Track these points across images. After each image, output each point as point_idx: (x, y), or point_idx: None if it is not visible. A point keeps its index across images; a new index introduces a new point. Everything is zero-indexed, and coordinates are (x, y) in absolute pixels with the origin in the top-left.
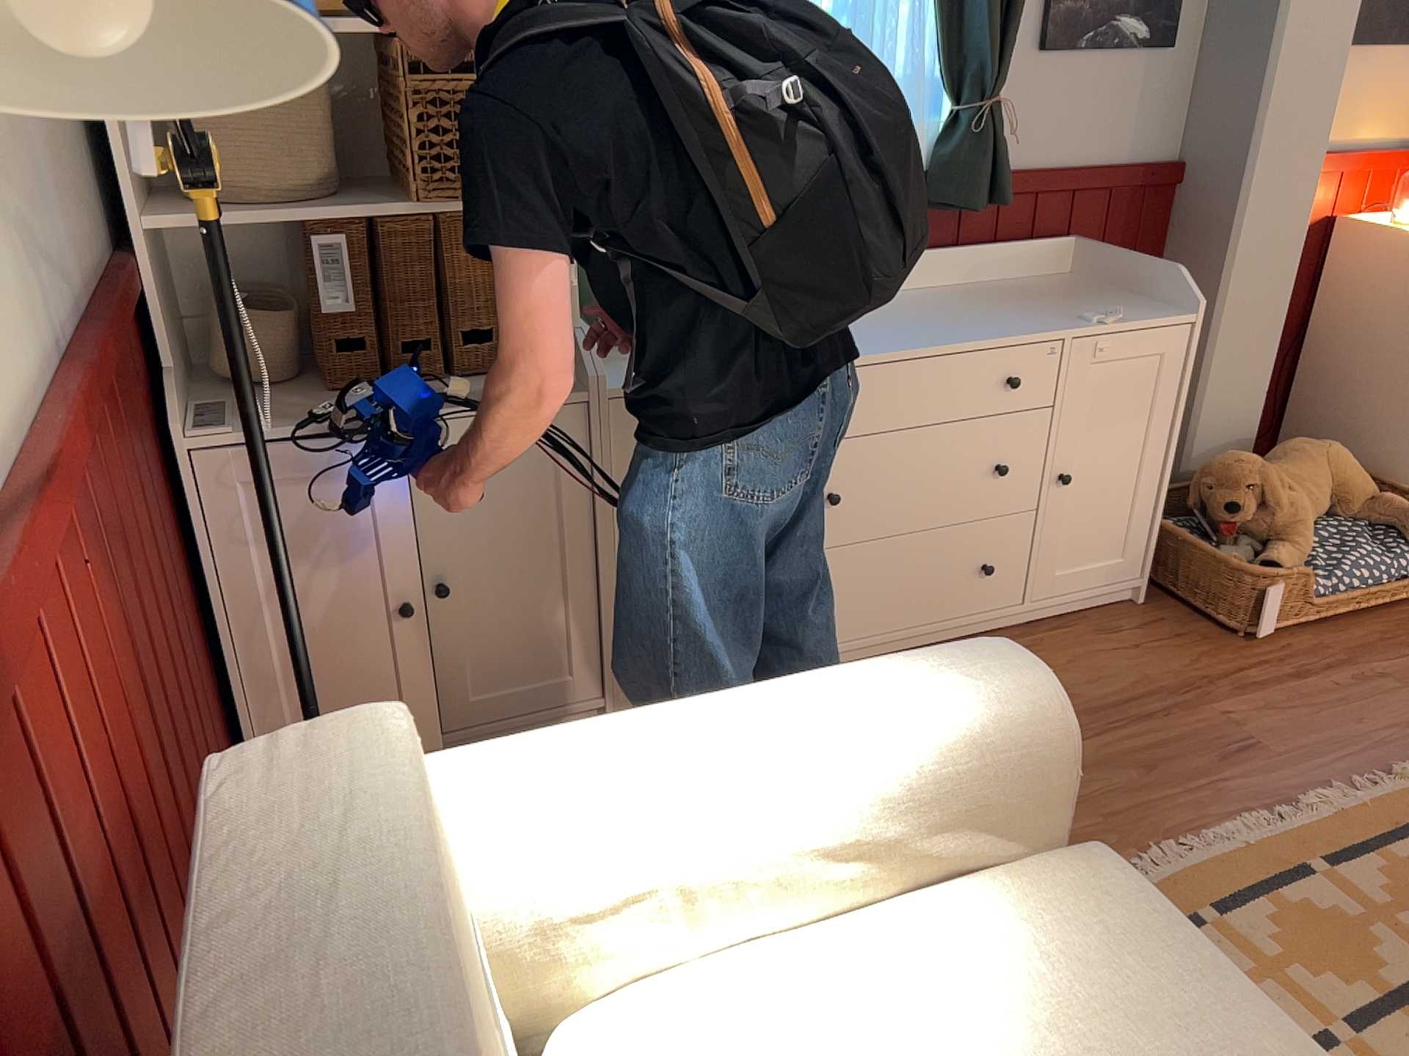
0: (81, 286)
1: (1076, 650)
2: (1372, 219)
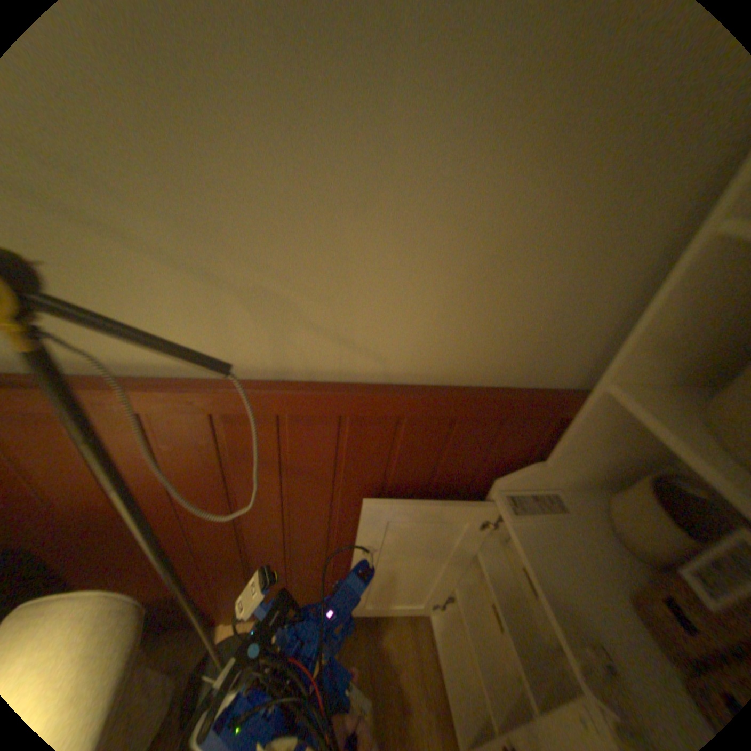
0: (446, 373)
1: None
2: None
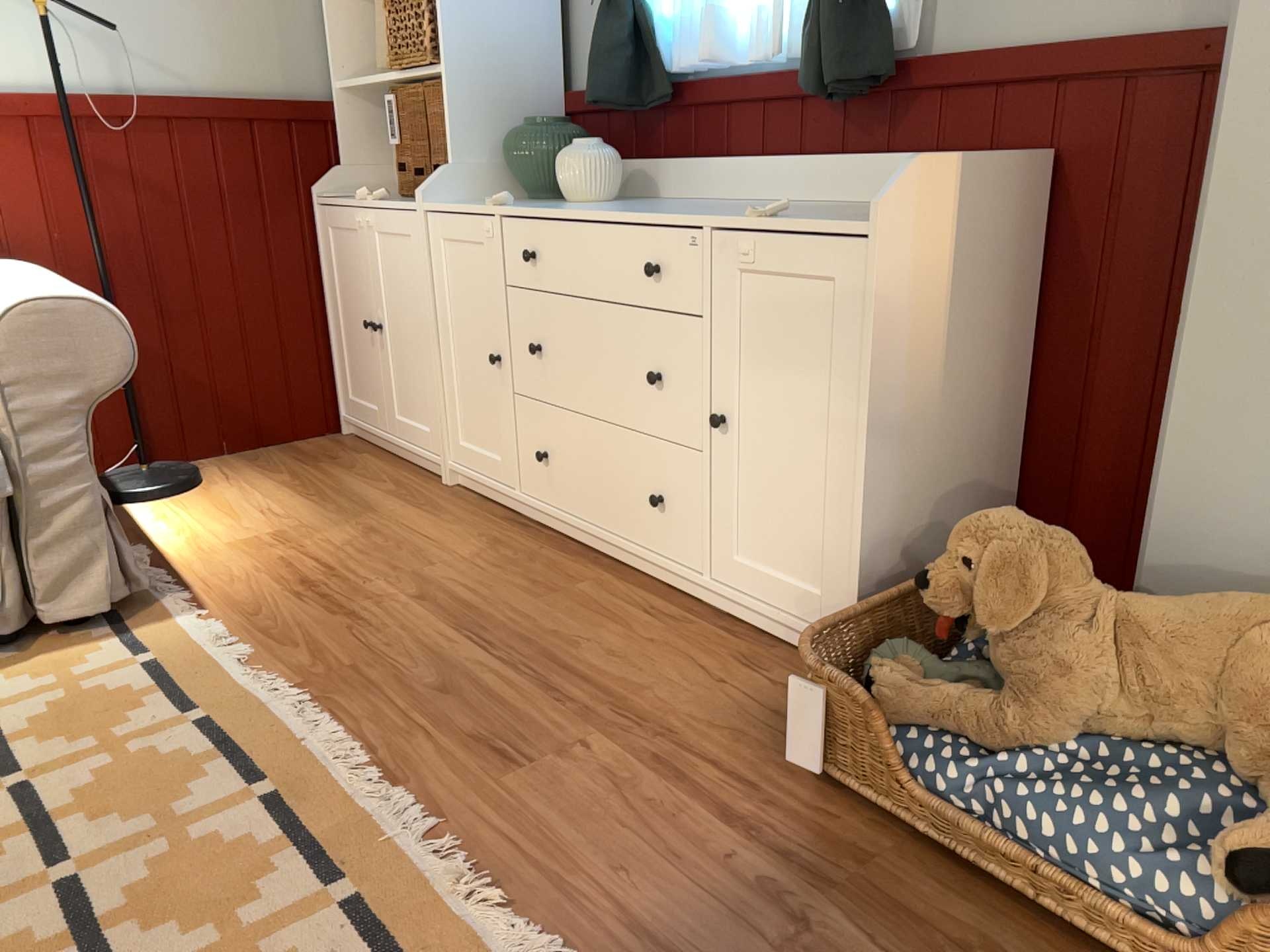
0: (229, 95)
1: (680, 644)
2: None
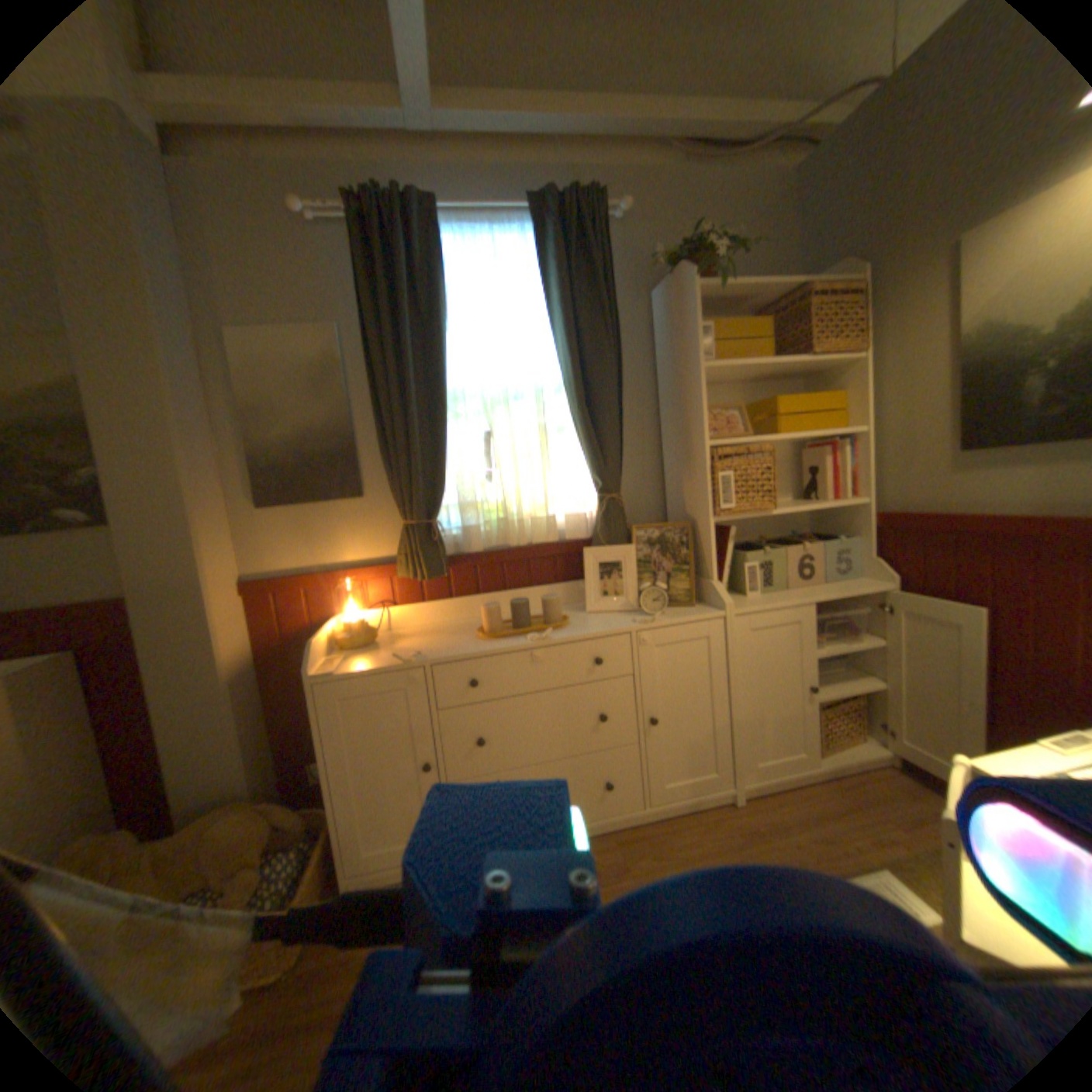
0: None
1: None
2: (362, 615)
